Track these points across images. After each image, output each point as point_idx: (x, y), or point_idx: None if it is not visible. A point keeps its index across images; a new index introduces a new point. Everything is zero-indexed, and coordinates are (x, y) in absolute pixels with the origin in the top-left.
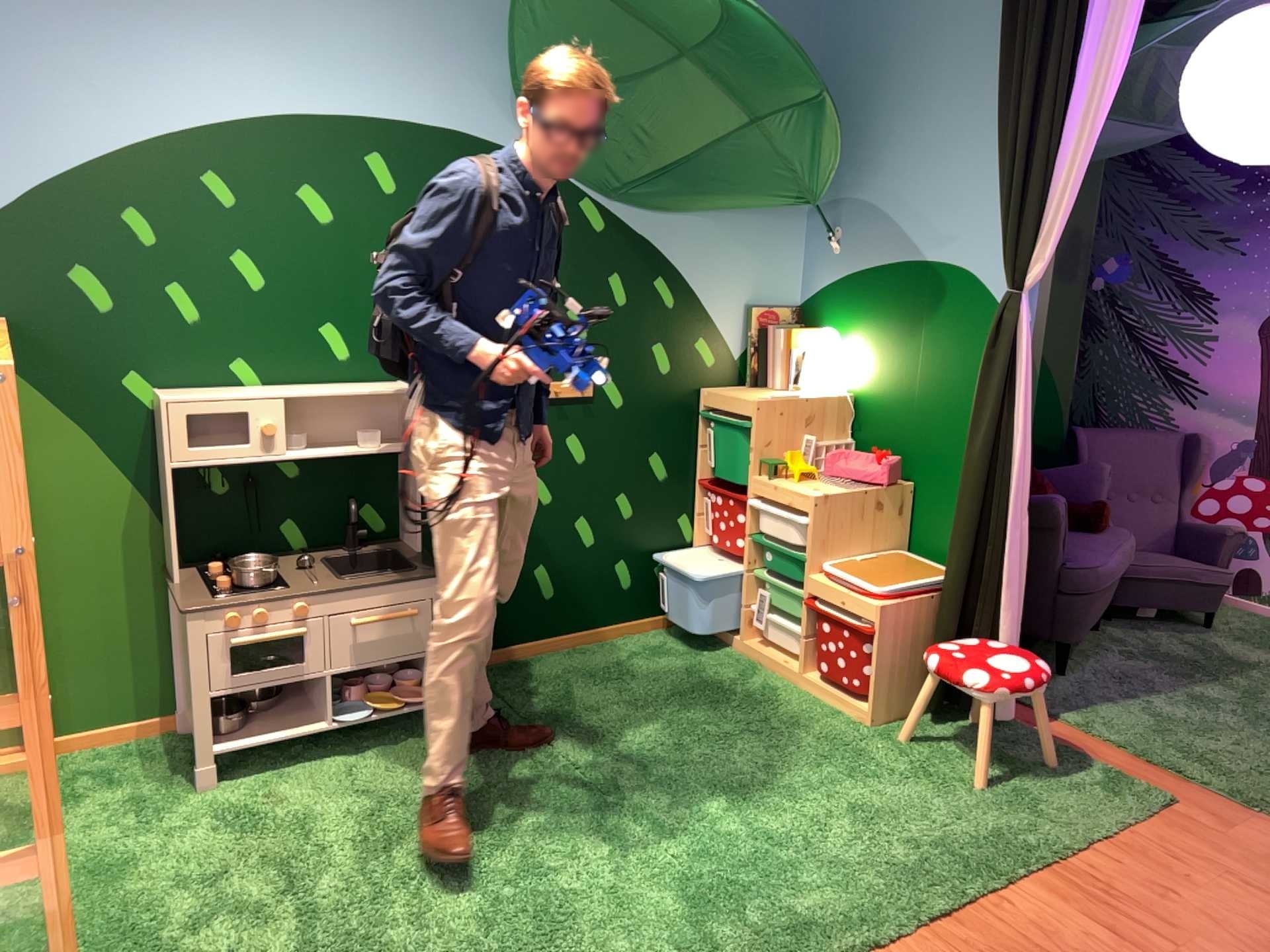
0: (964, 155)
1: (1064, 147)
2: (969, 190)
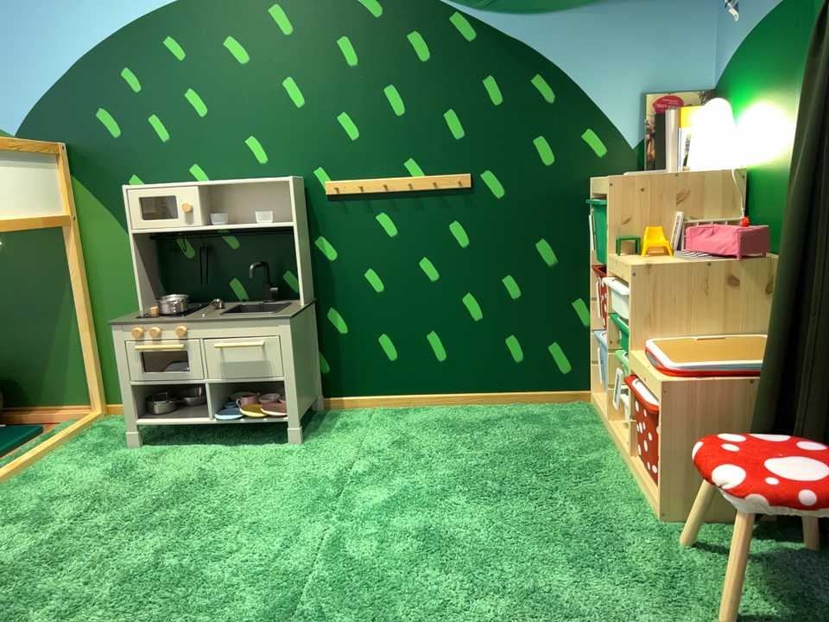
0: None
1: None
2: None
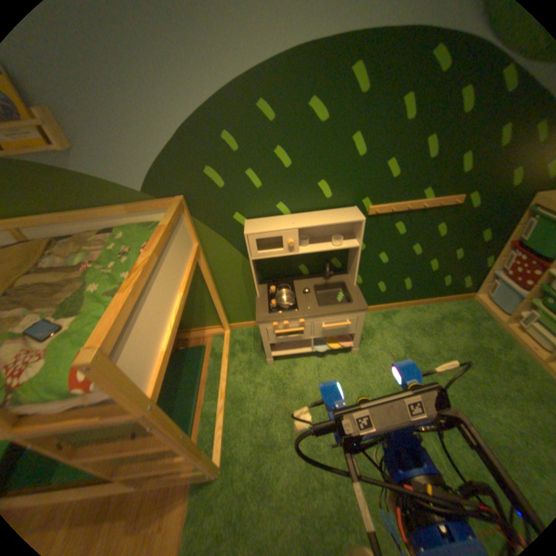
0: None
1: None
2: None
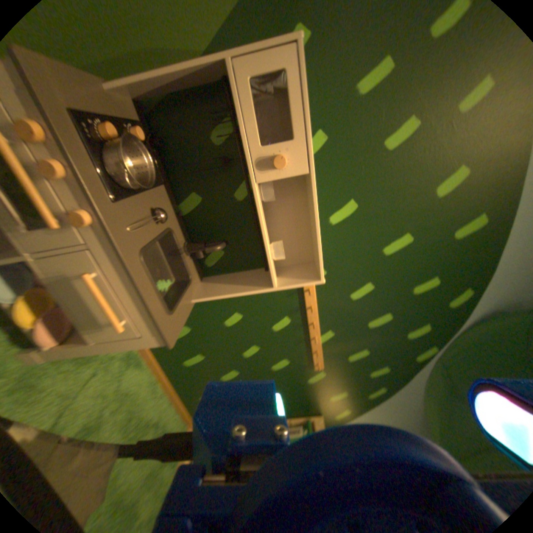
0: None
1: None
2: None
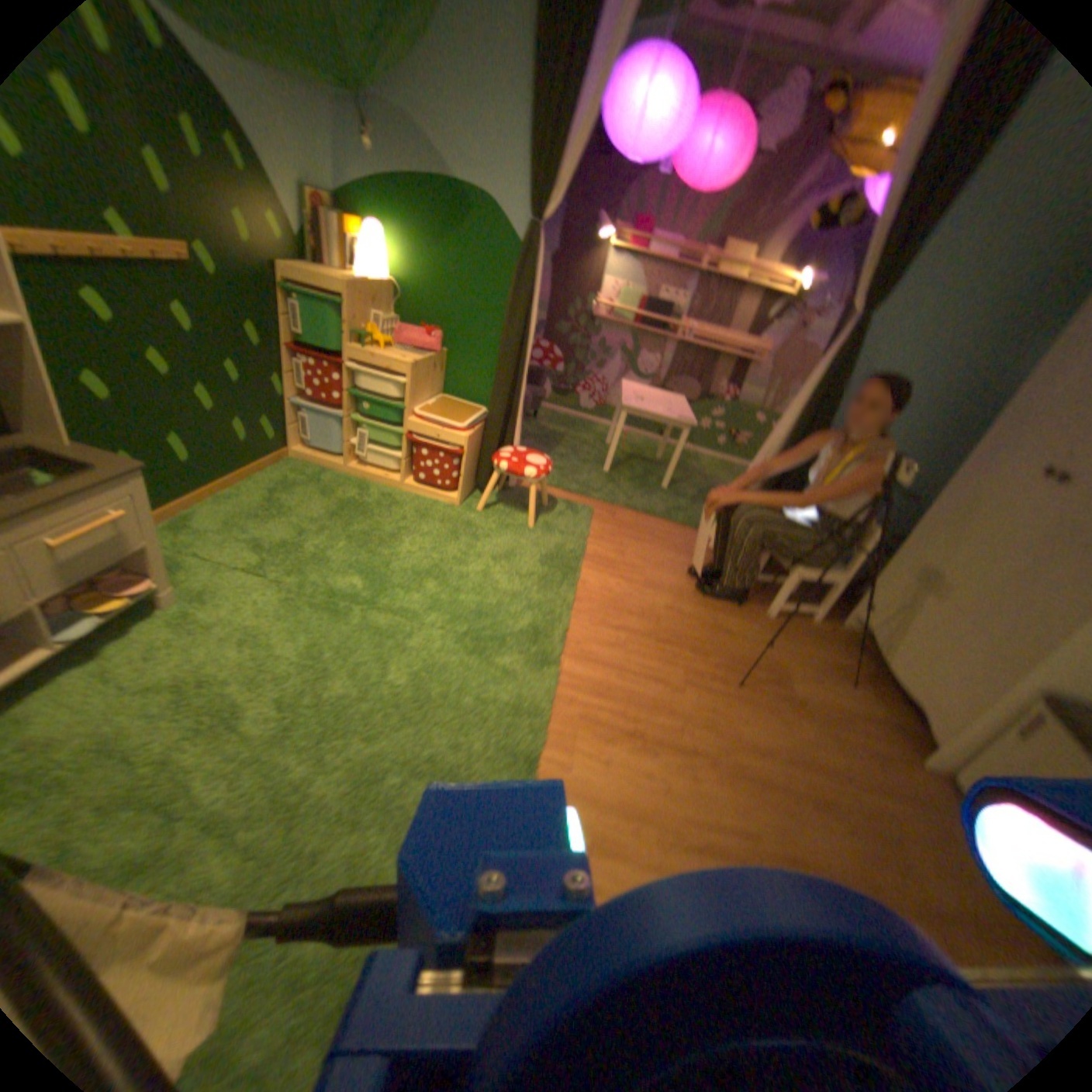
0: (494, 85)
1: (582, 108)
2: (498, 120)
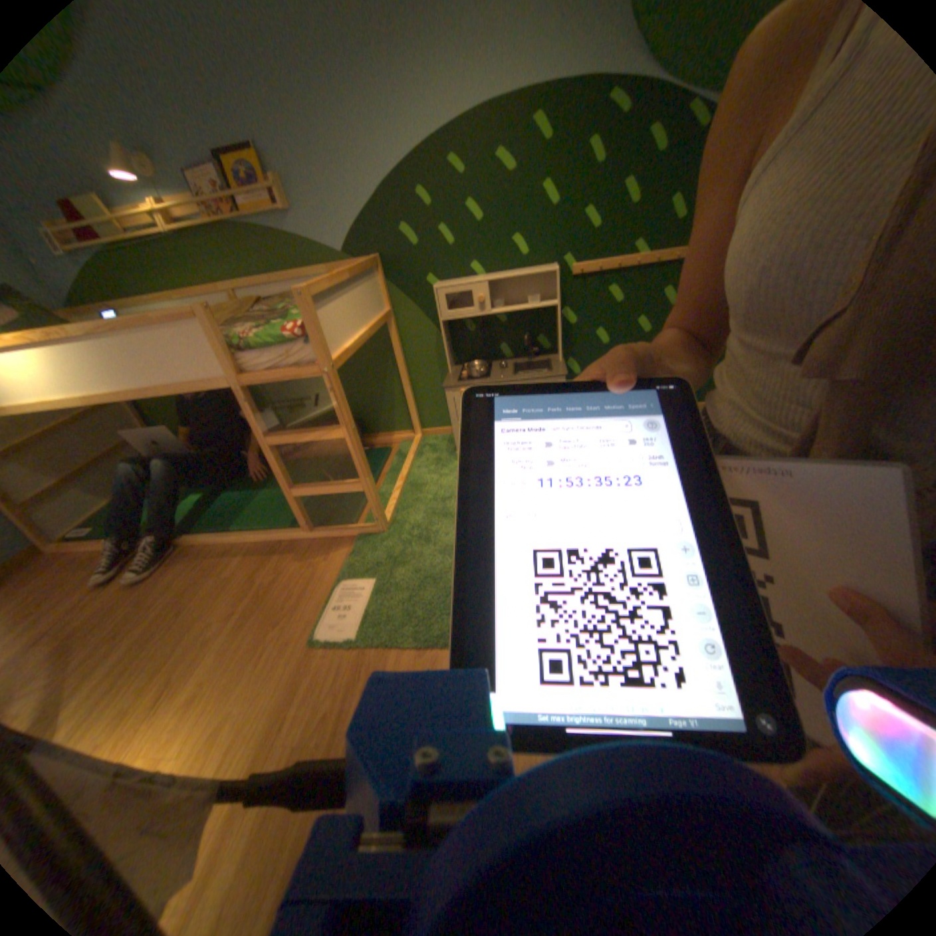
0: None
1: None
2: None
